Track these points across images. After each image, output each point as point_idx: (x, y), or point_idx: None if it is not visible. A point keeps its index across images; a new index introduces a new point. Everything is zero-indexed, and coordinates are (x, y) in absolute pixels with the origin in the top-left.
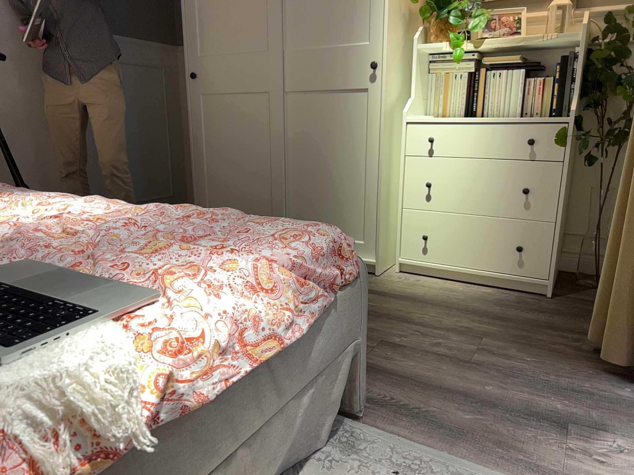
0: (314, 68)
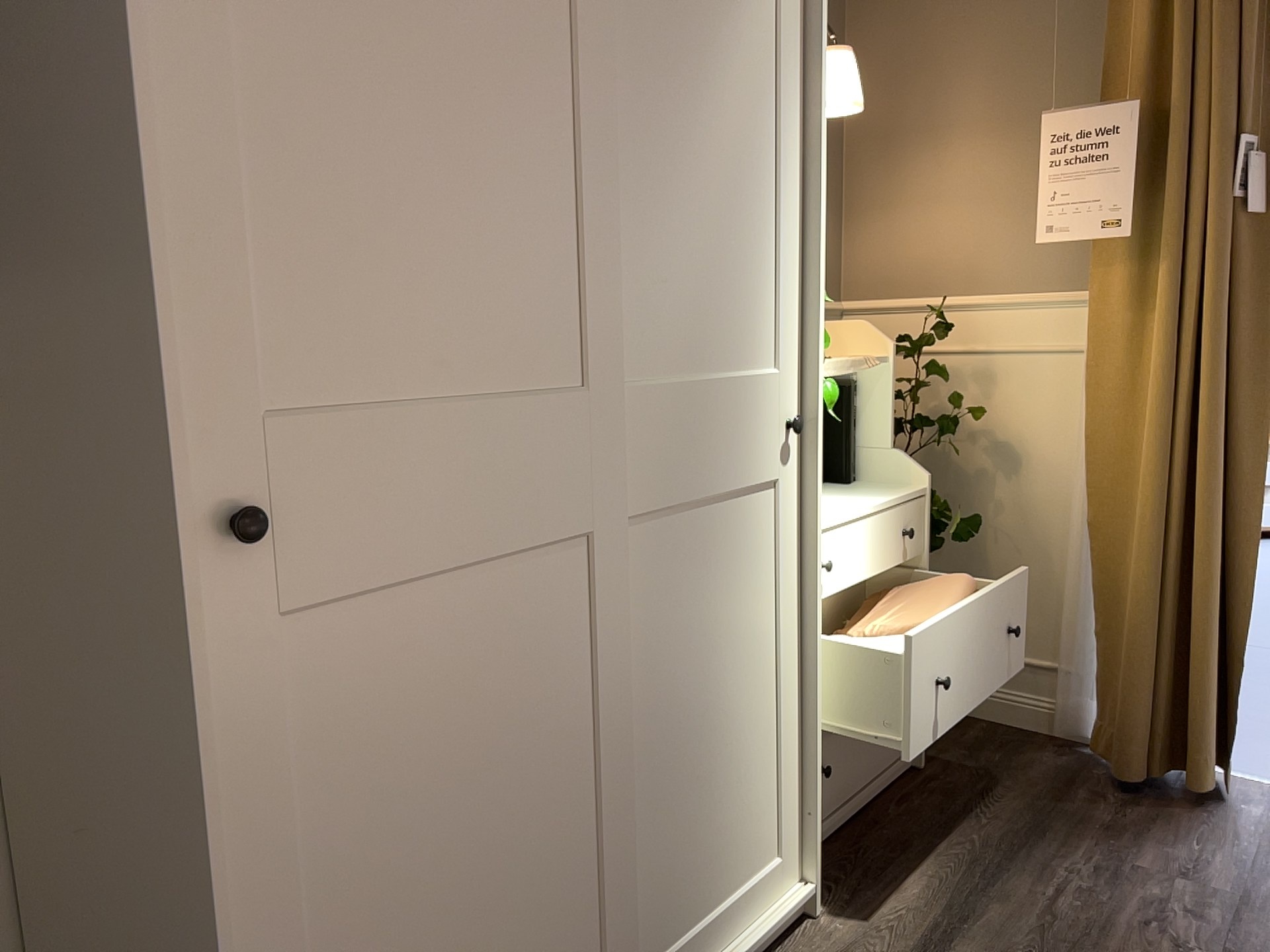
0: (687, 440)
